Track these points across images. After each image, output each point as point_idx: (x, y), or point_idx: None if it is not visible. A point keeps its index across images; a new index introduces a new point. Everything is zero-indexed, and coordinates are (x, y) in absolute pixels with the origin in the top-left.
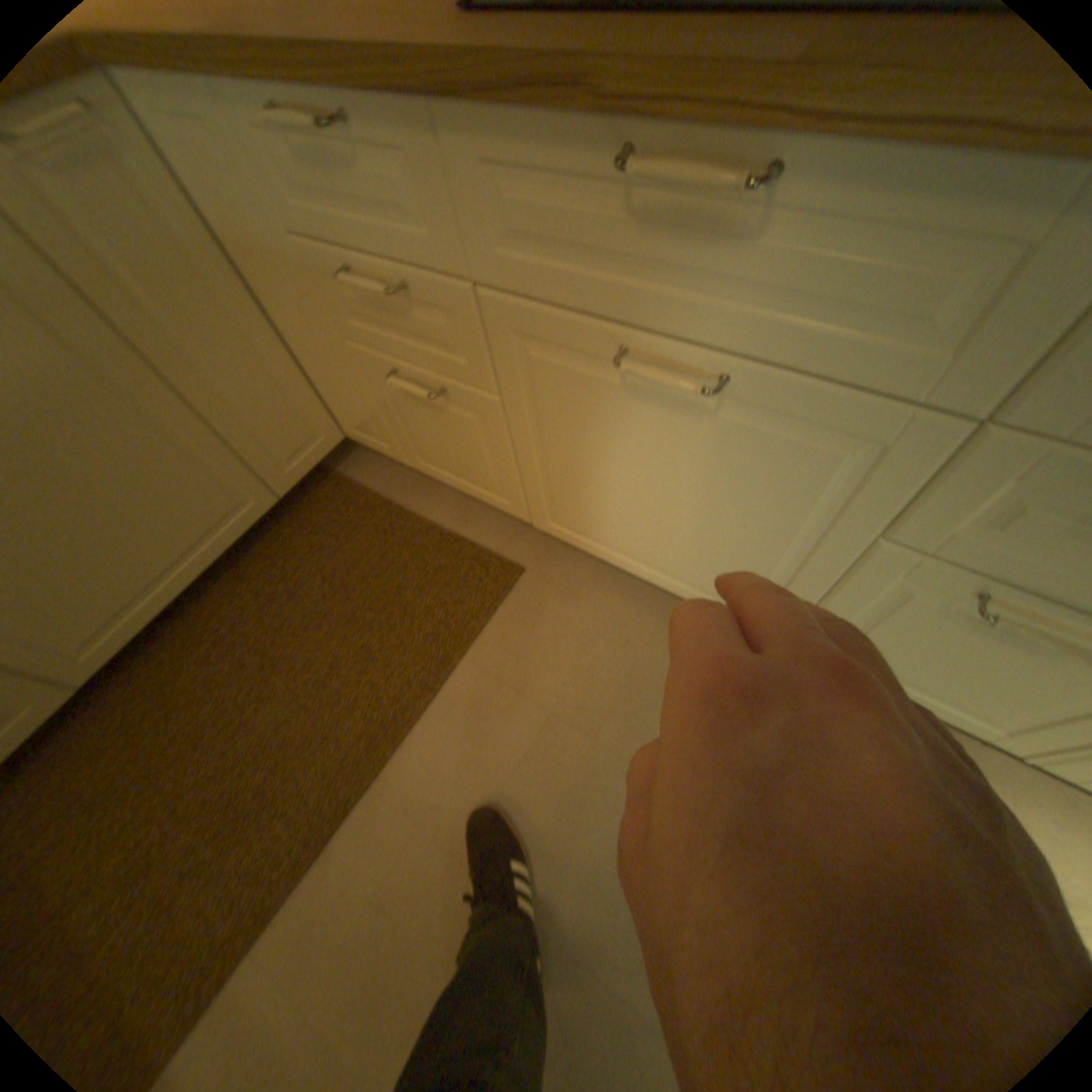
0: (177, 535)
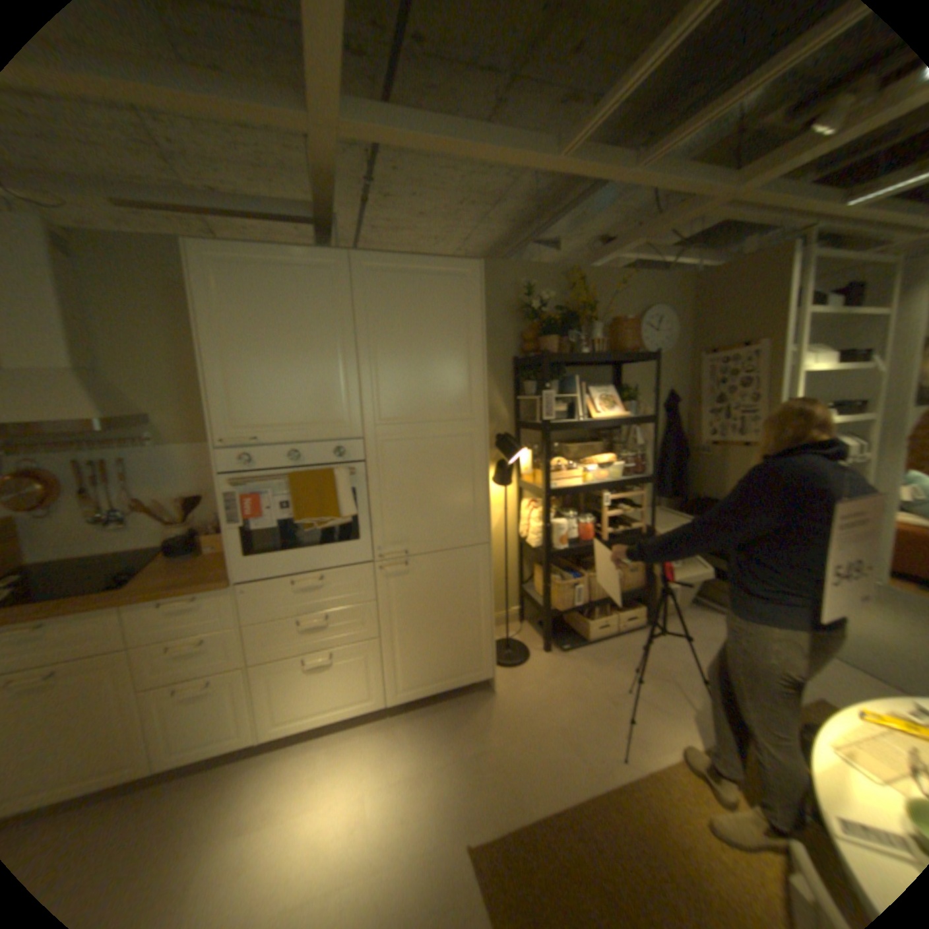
0: None
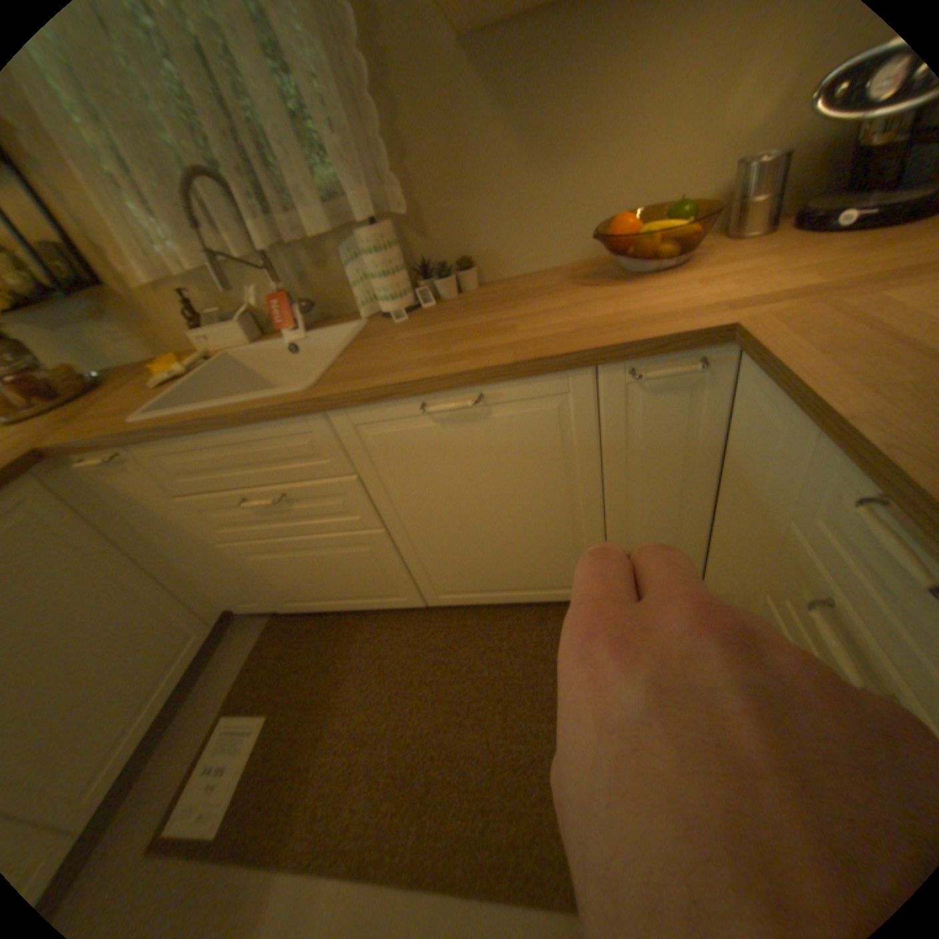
0: (535, 578)
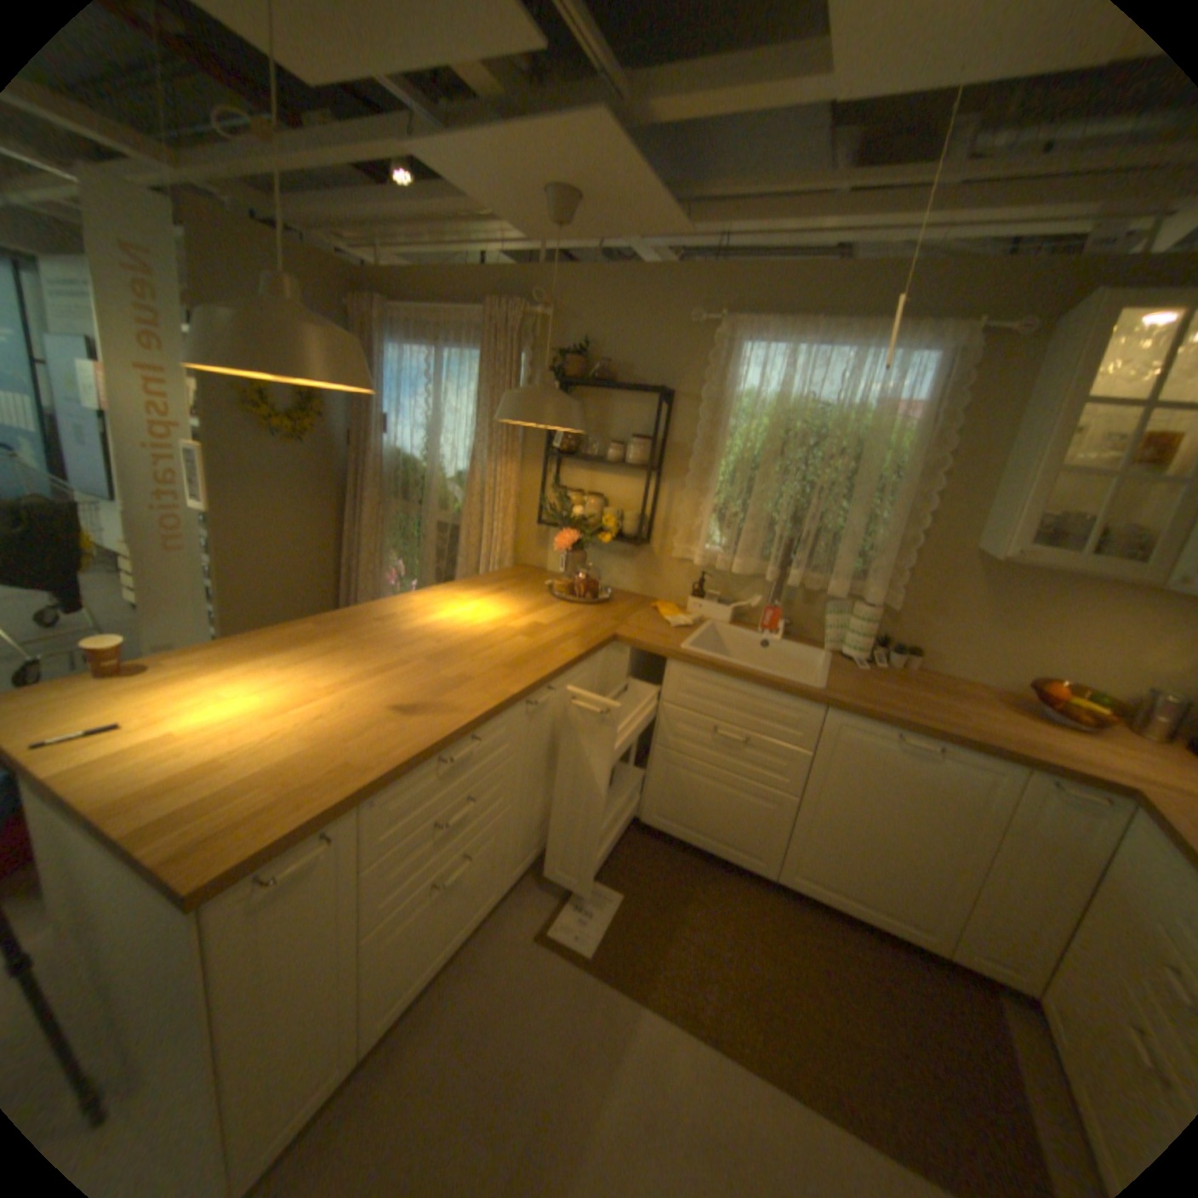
0: (895, 906)
